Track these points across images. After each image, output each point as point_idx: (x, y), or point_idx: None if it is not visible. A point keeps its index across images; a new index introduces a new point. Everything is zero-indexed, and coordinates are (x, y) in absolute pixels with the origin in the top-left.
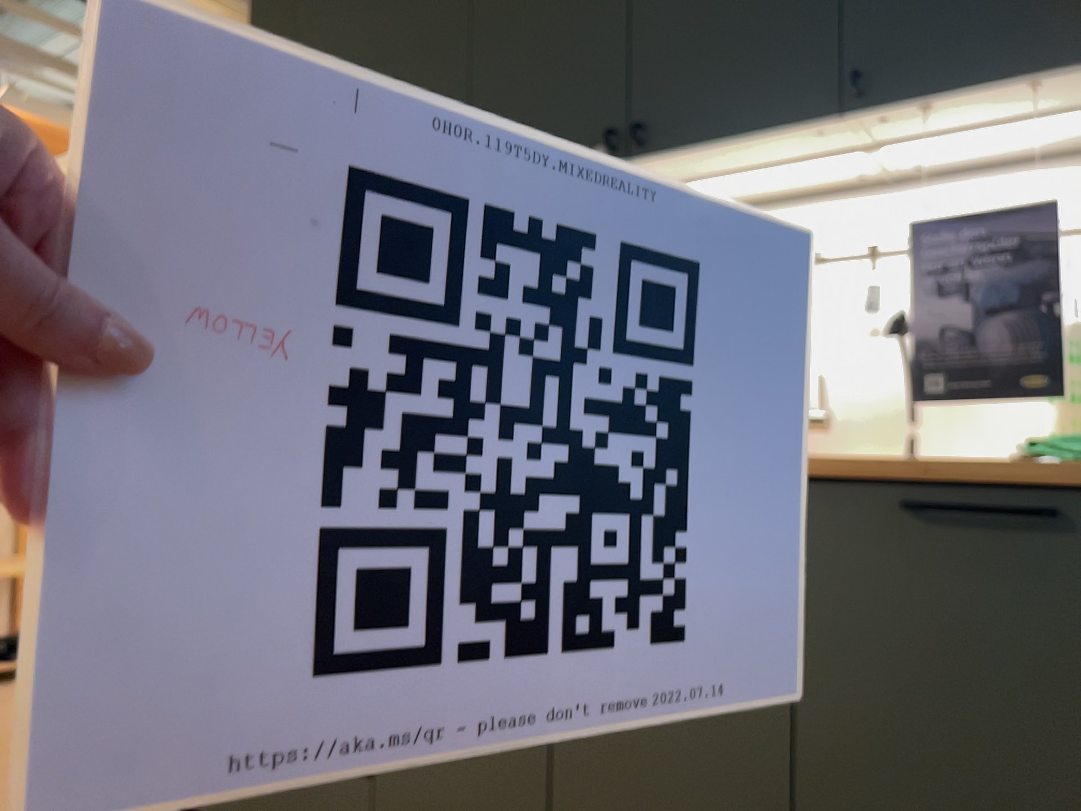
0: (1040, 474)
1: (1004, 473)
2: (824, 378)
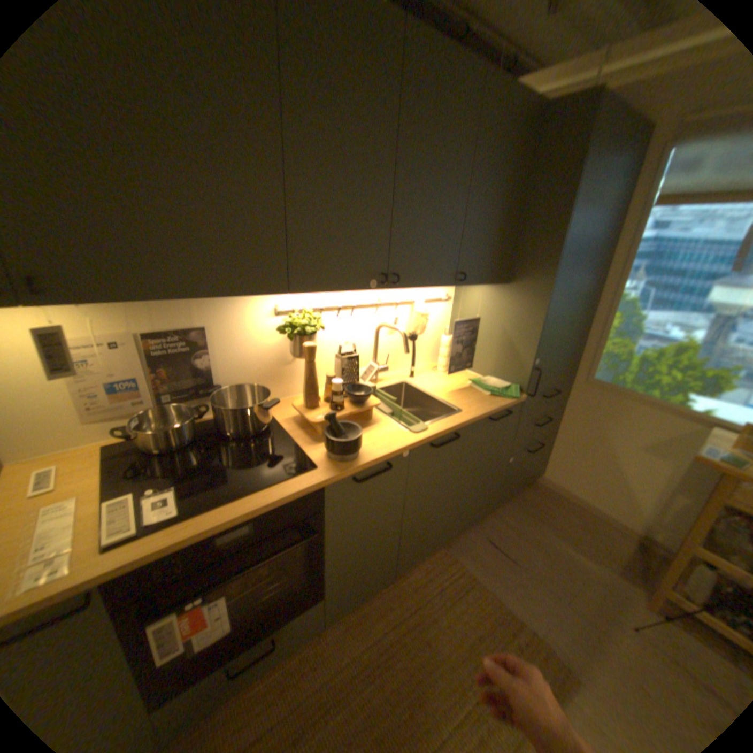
0: (510, 406)
1: (500, 405)
2: (389, 356)
